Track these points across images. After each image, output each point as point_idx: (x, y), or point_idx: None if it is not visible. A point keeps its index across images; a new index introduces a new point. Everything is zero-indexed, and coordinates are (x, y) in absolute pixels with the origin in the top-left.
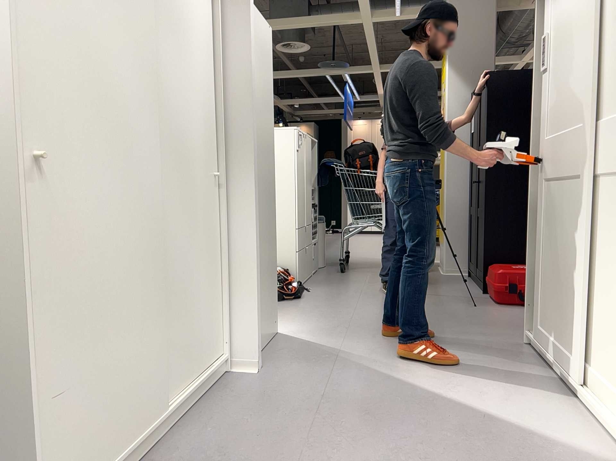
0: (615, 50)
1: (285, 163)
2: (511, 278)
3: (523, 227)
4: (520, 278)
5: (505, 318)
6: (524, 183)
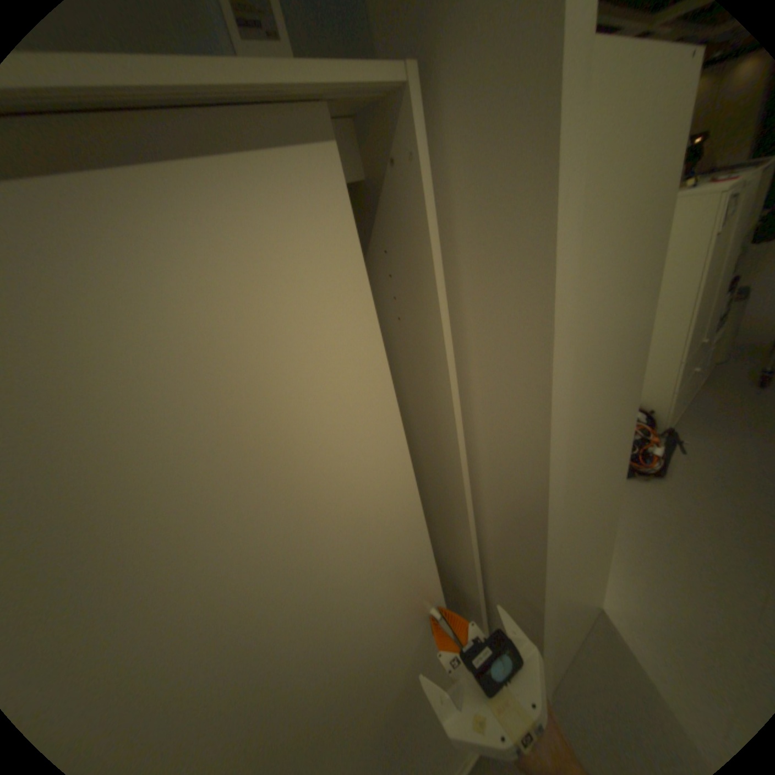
0: None
1: (684, 260)
2: None
3: None
4: None
5: None
6: None
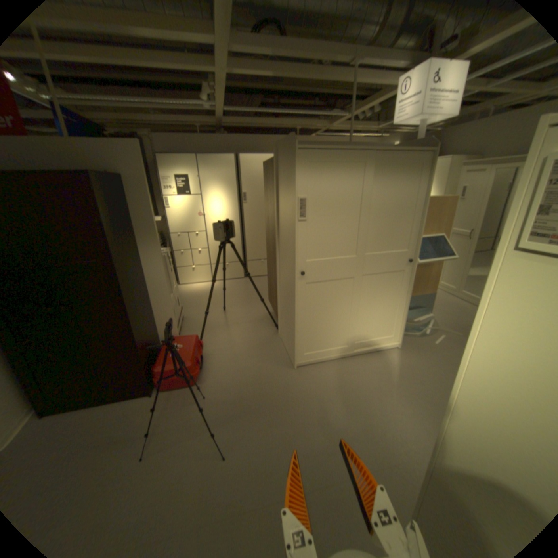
0: (390, 227)
1: None
2: (194, 360)
3: (146, 324)
4: (195, 356)
5: (241, 378)
6: (136, 287)
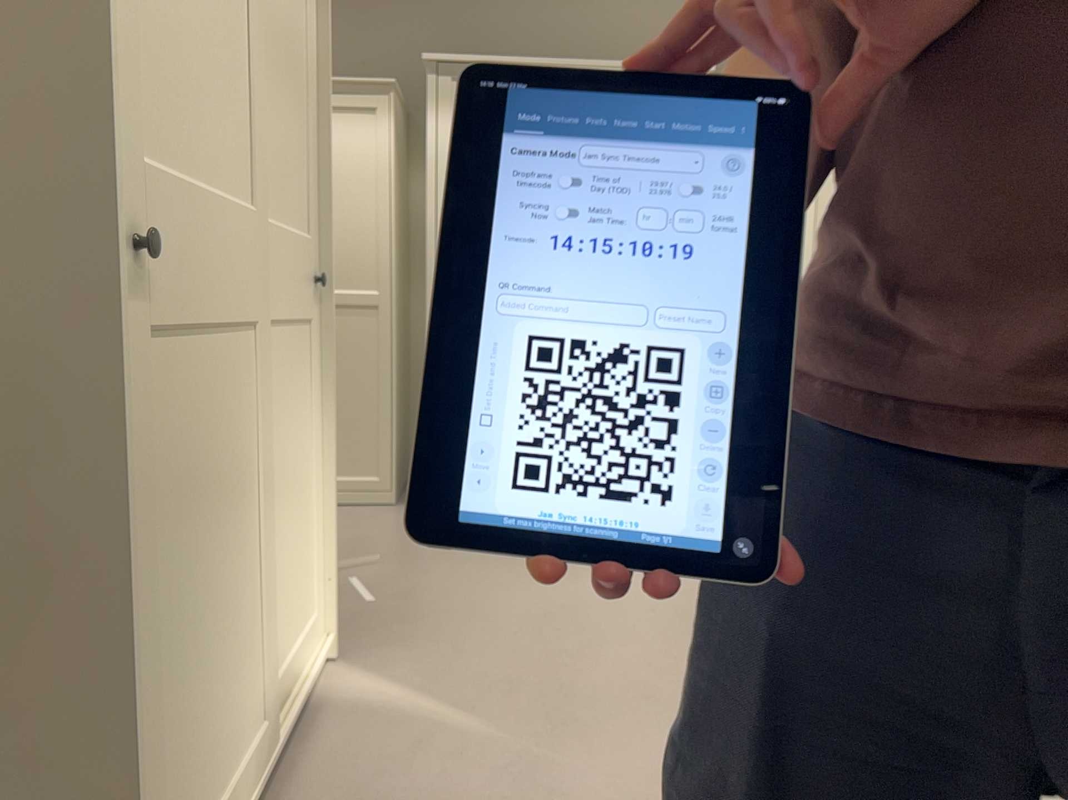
0: (277, 117)
1: None
2: None
3: None
4: None
5: None
6: None
